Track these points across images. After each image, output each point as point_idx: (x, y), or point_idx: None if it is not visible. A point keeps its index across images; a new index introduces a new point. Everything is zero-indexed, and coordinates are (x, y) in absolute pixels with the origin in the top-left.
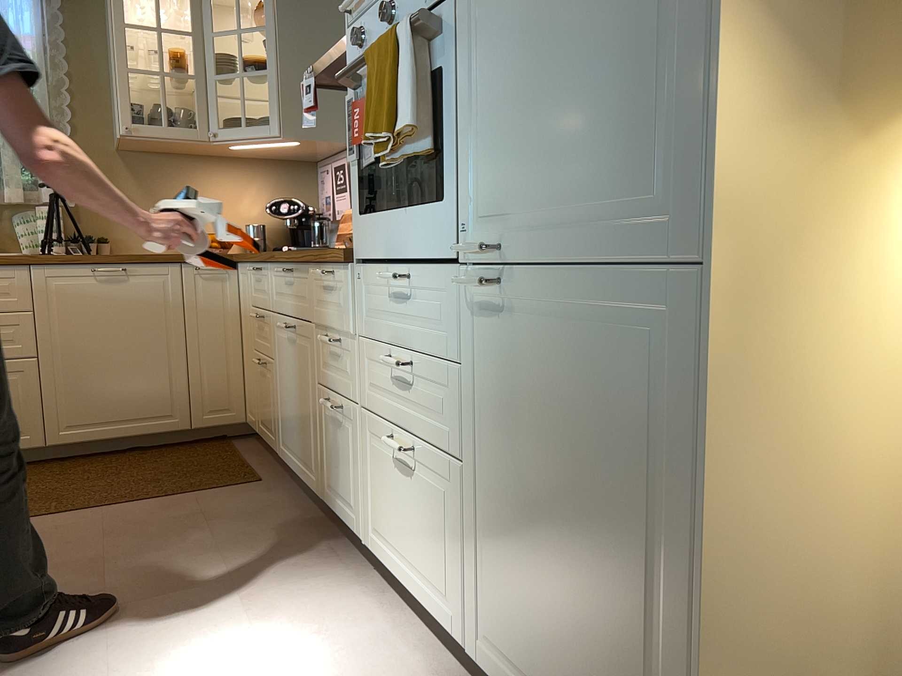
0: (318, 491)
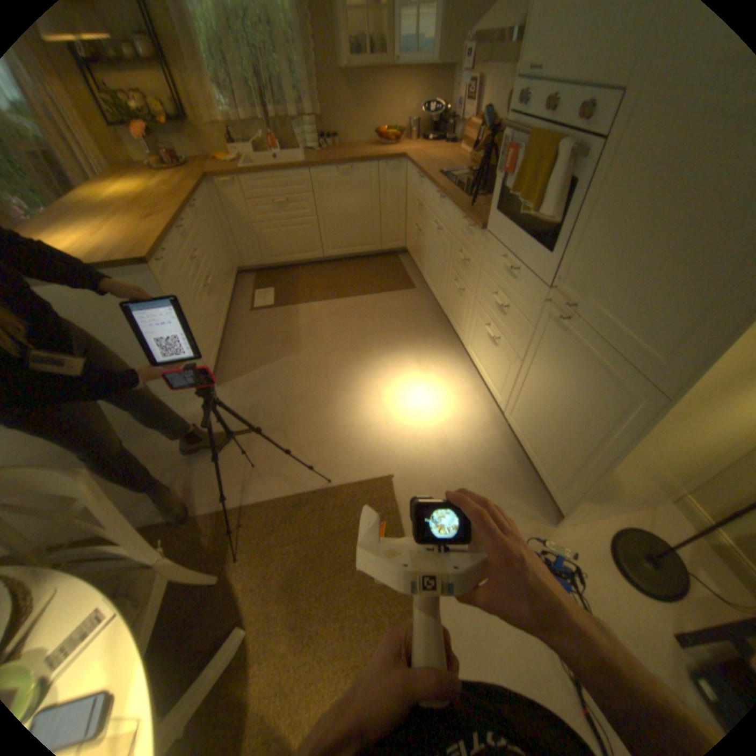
0: (442, 310)
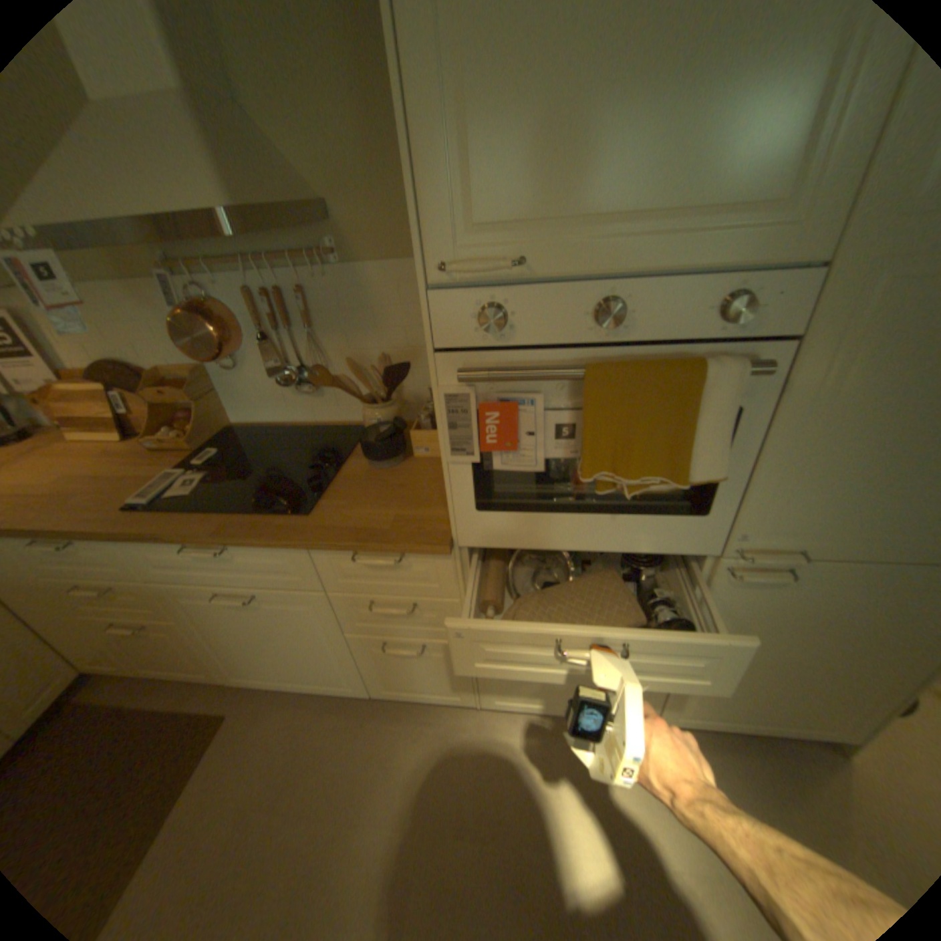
0: (360, 695)
